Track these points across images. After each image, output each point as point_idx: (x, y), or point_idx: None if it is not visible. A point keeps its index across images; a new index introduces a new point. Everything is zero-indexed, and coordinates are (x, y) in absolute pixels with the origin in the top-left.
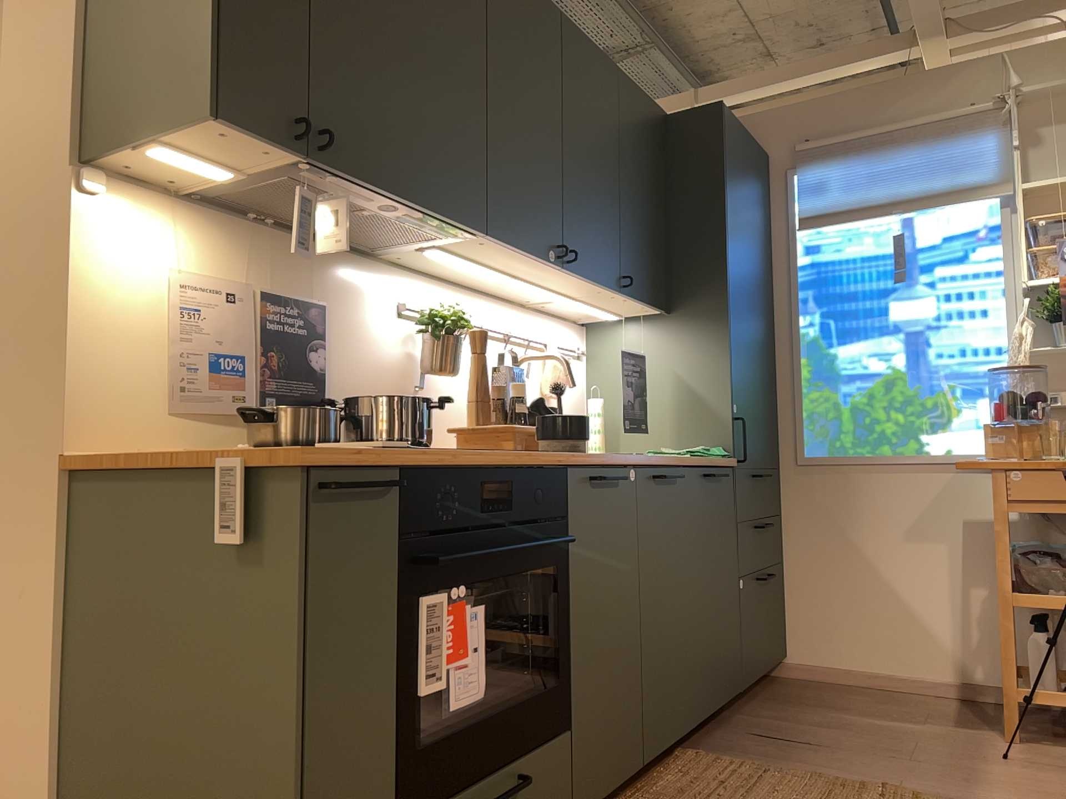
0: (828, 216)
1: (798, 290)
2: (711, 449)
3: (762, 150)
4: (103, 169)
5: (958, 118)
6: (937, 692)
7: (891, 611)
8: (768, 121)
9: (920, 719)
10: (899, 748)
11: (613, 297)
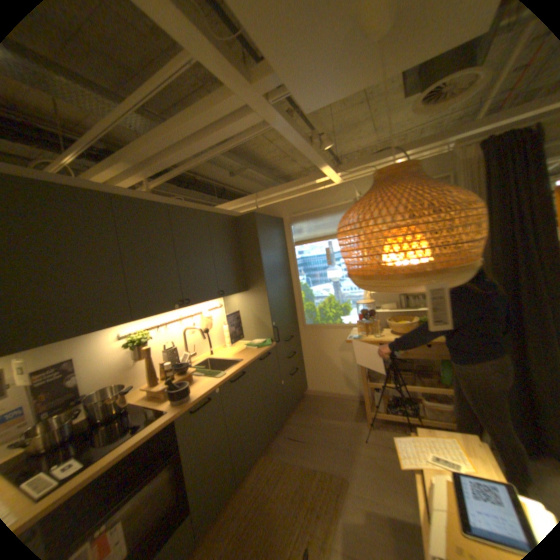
0: (304, 241)
1: (297, 268)
2: (265, 341)
3: (280, 216)
4: None
5: (343, 205)
6: (352, 400)
7: (337, 374)
8: (281, 205)
9: (344, 419)
10: (333, 442)
11: (219, 297)
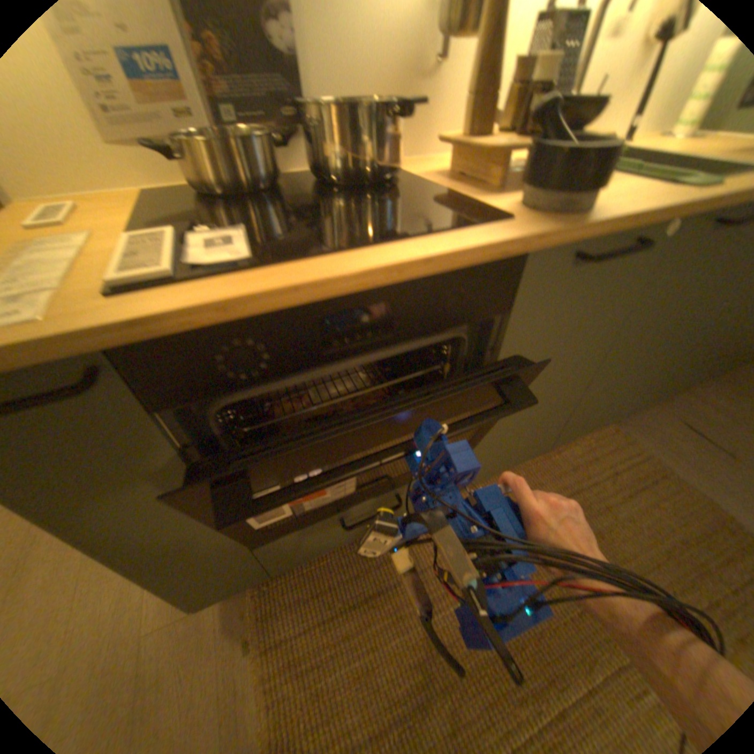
0: None
1: None
2: None
3: None
4: None
5: None
6: None
7: None
8: None
9: None
10: None
11: None
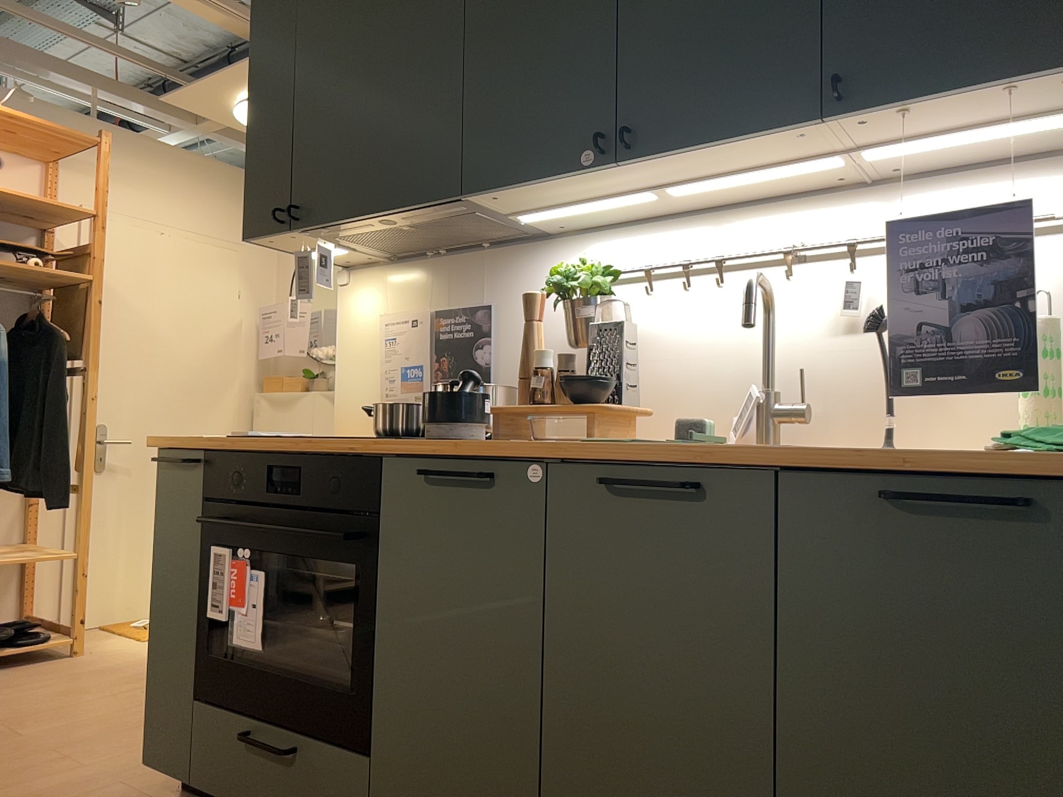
0: None
1: None
2: None
3: None
4: (353, 267)
5: None
6: None
7: None
8: None
9: None
10: None
11: (872, 124)
